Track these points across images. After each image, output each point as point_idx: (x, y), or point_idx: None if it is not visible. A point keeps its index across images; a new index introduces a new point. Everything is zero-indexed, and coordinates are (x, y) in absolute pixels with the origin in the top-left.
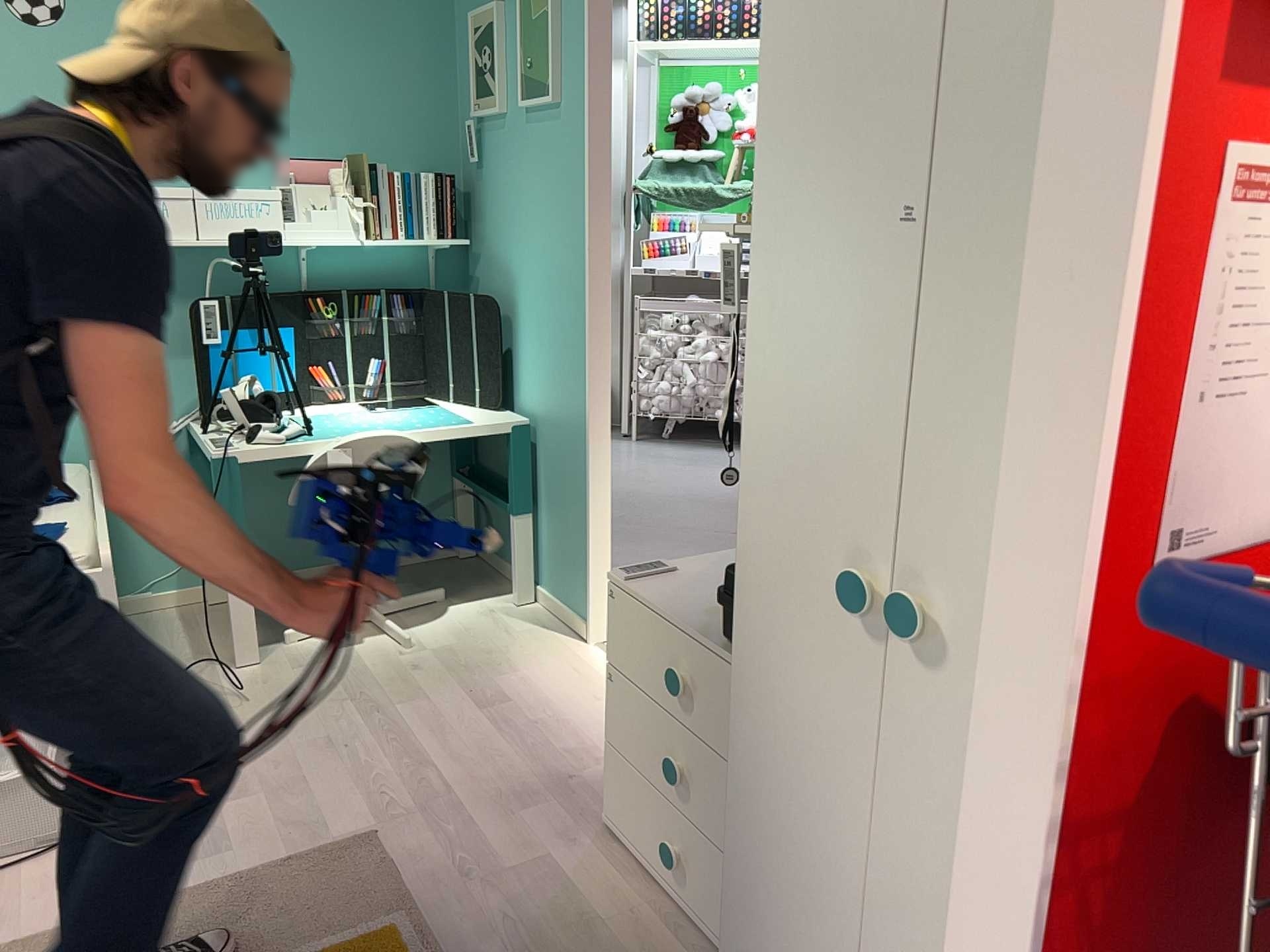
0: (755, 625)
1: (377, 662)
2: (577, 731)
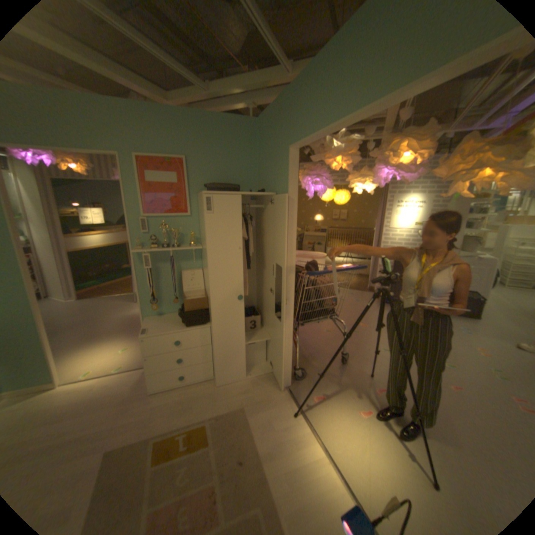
0: (216, 314)
1: None
2: (102, 396)
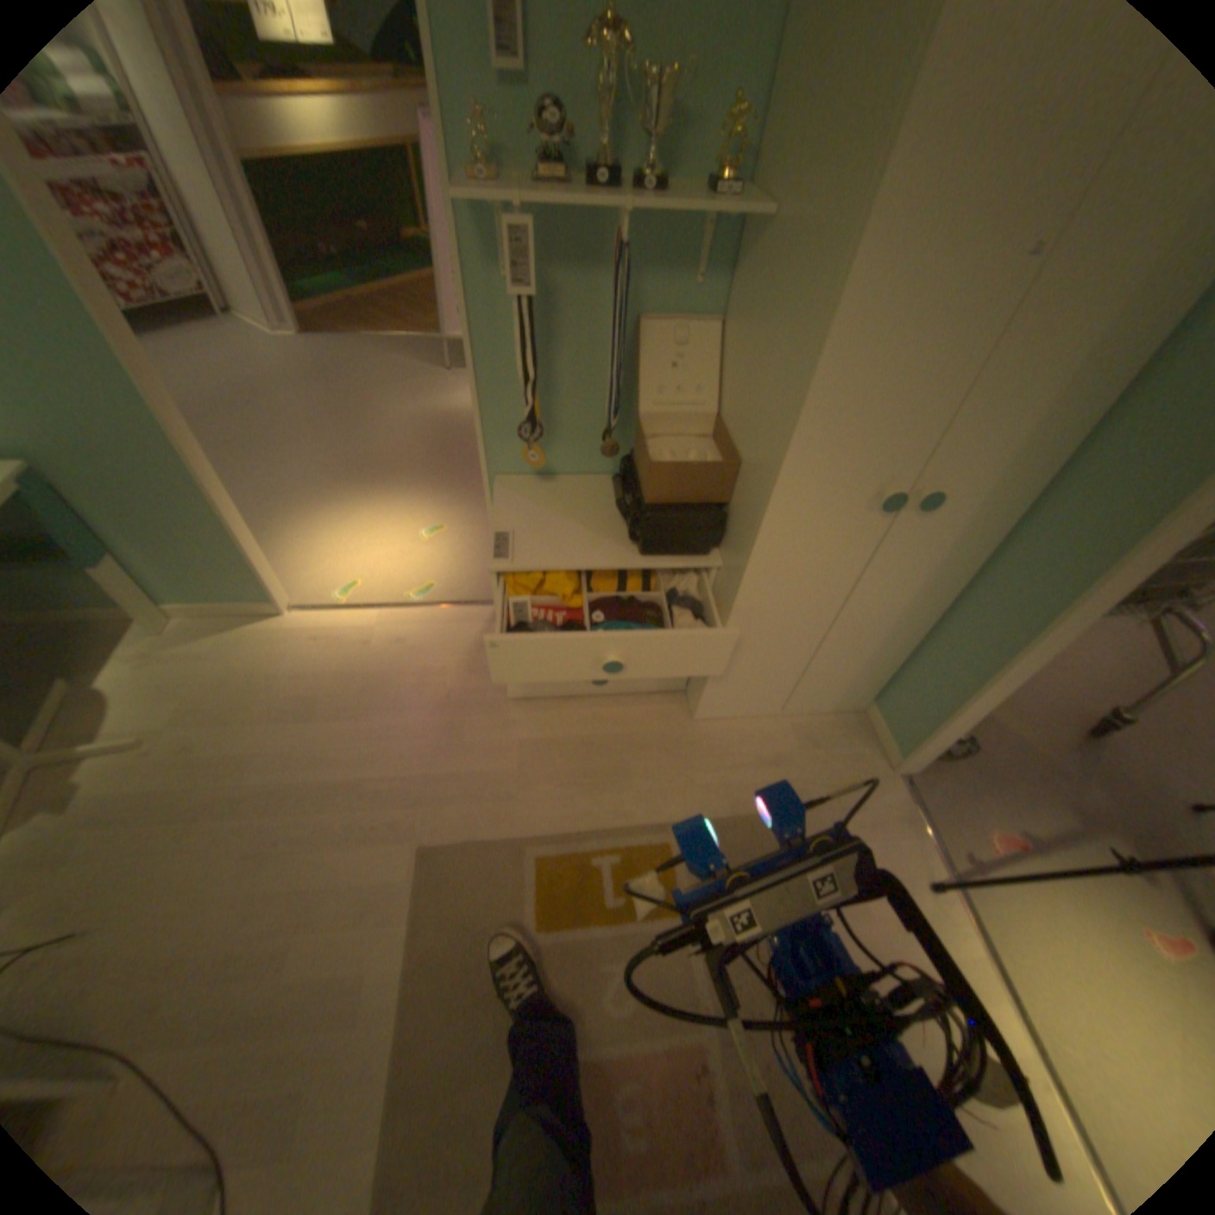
0: (774, 546)
1: (138, 781)
2: (395, 671)
